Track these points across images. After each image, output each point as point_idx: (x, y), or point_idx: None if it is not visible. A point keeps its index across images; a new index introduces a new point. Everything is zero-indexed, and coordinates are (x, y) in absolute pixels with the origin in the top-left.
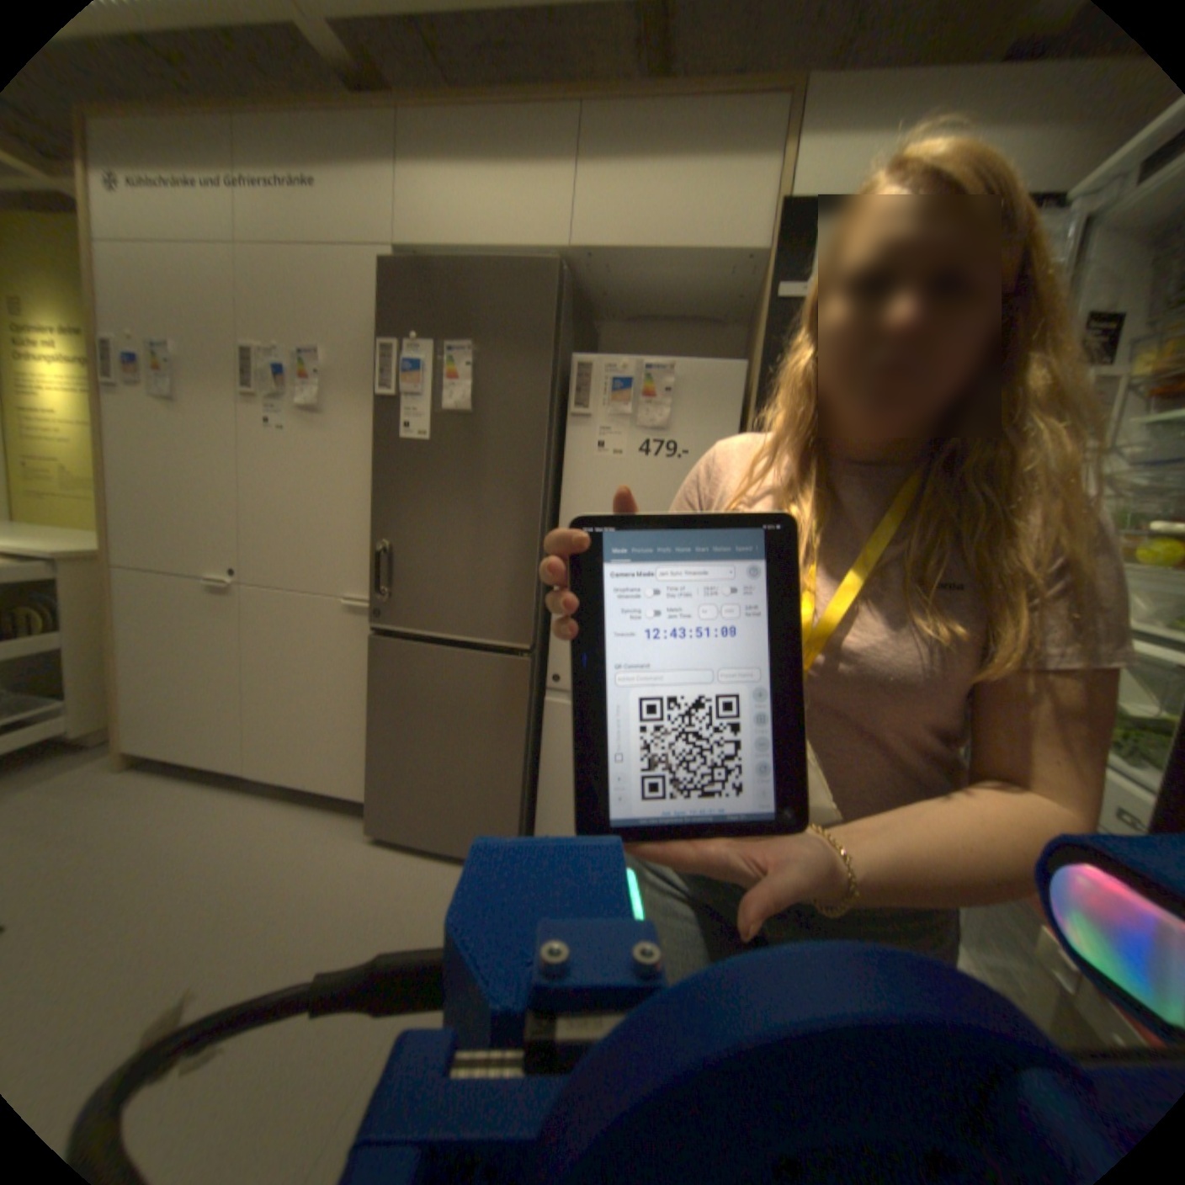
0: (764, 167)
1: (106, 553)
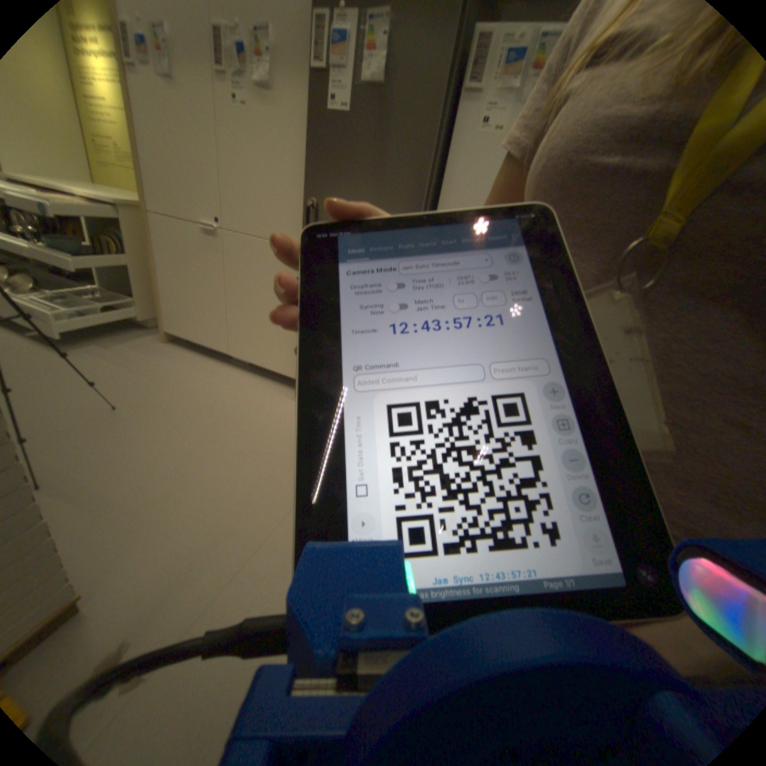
0: None
1: (142, 200)
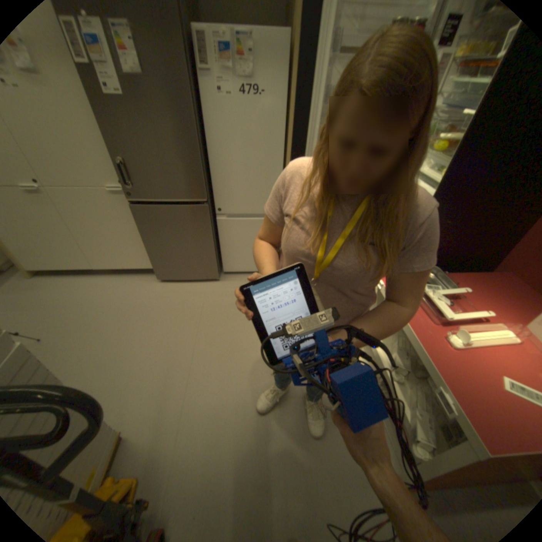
0: None
1: None
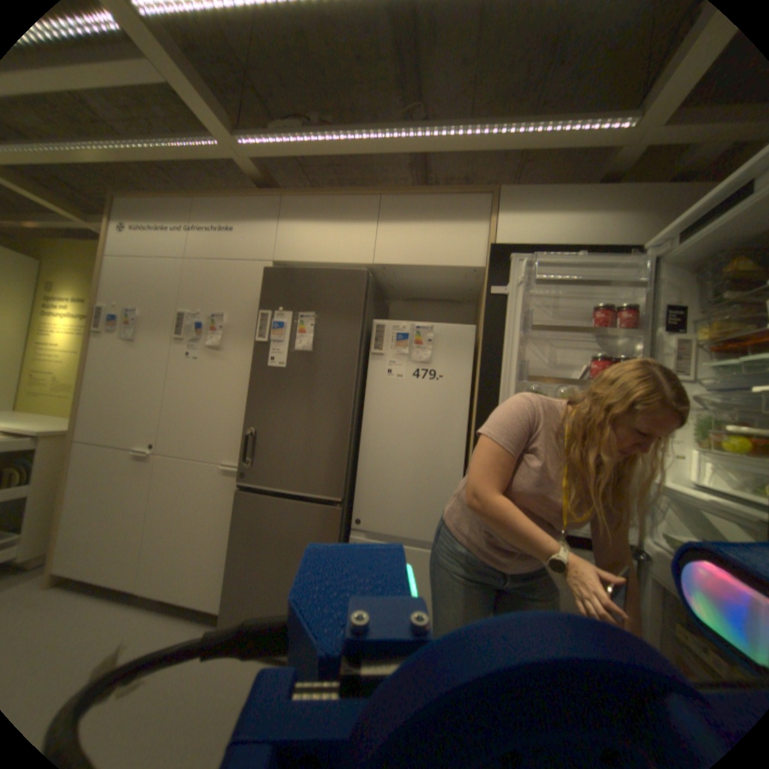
0: (479, 227)
1: (72, 433)
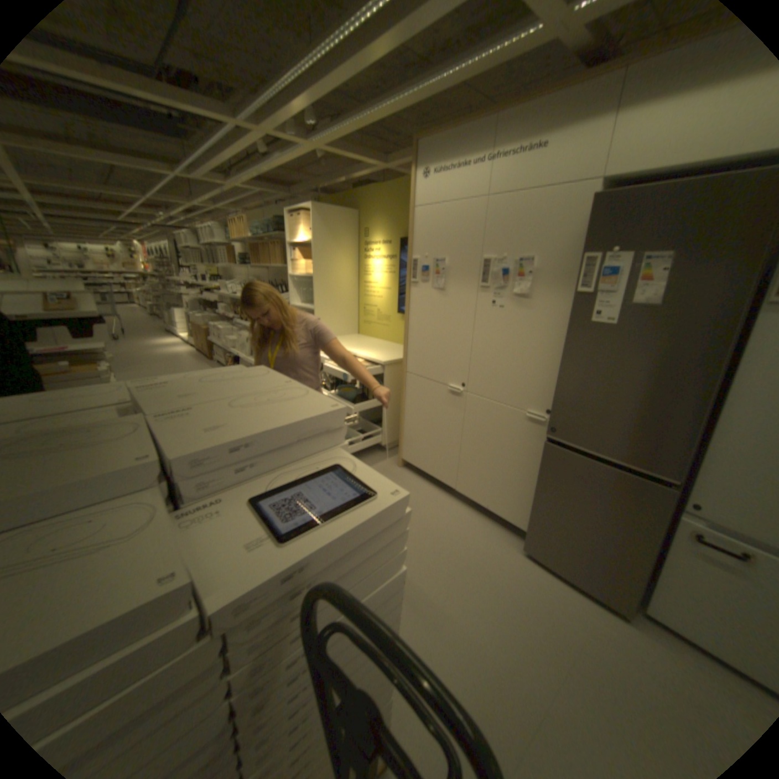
0: None
1: (405, 365)
